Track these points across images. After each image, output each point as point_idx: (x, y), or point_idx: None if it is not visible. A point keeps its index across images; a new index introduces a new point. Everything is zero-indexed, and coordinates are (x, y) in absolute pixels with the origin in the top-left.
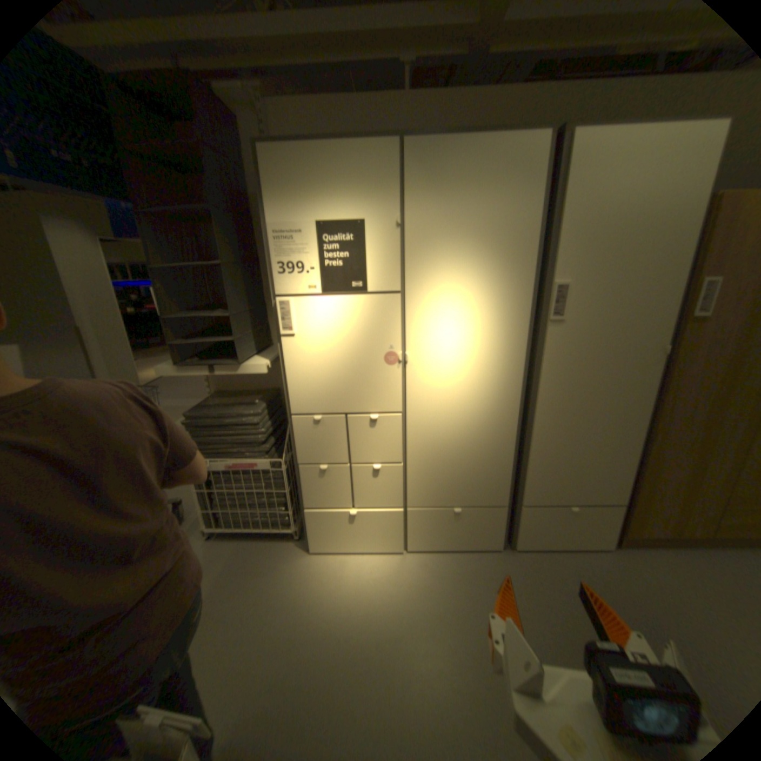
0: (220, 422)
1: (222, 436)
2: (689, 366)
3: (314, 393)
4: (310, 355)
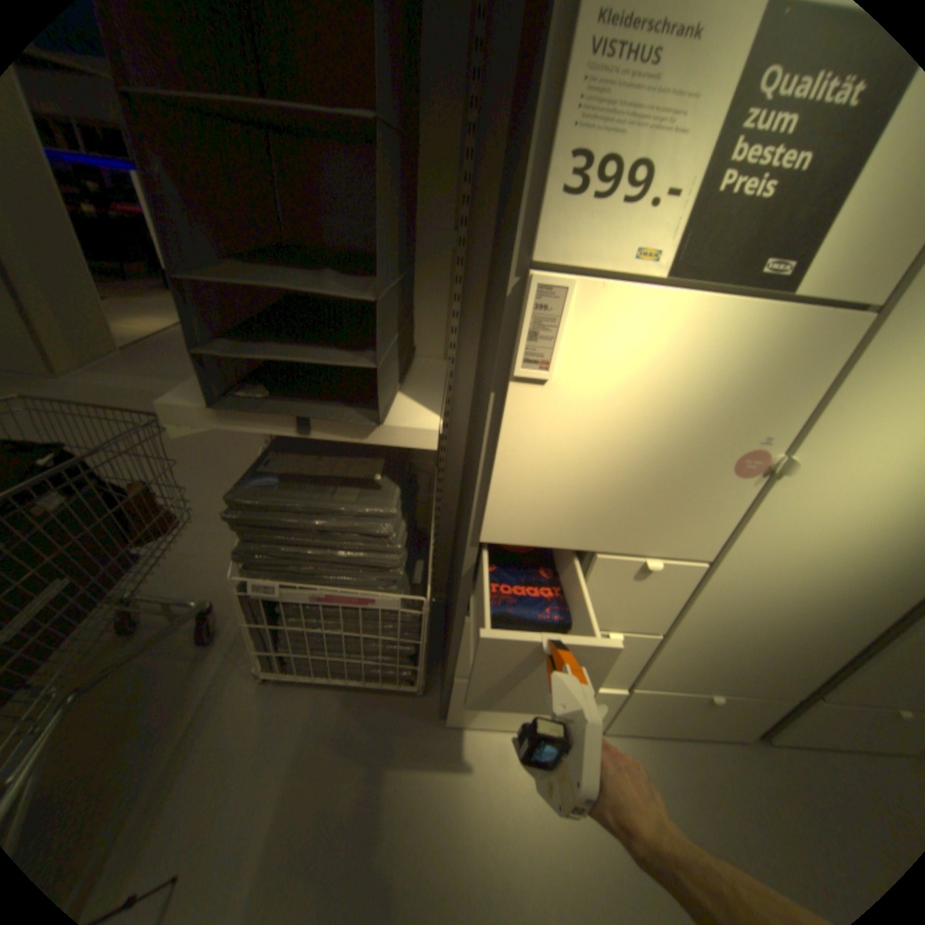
0: (308, 526)
1: (307, 546)
2: None
3: (544, 511)
4: (568, 434)
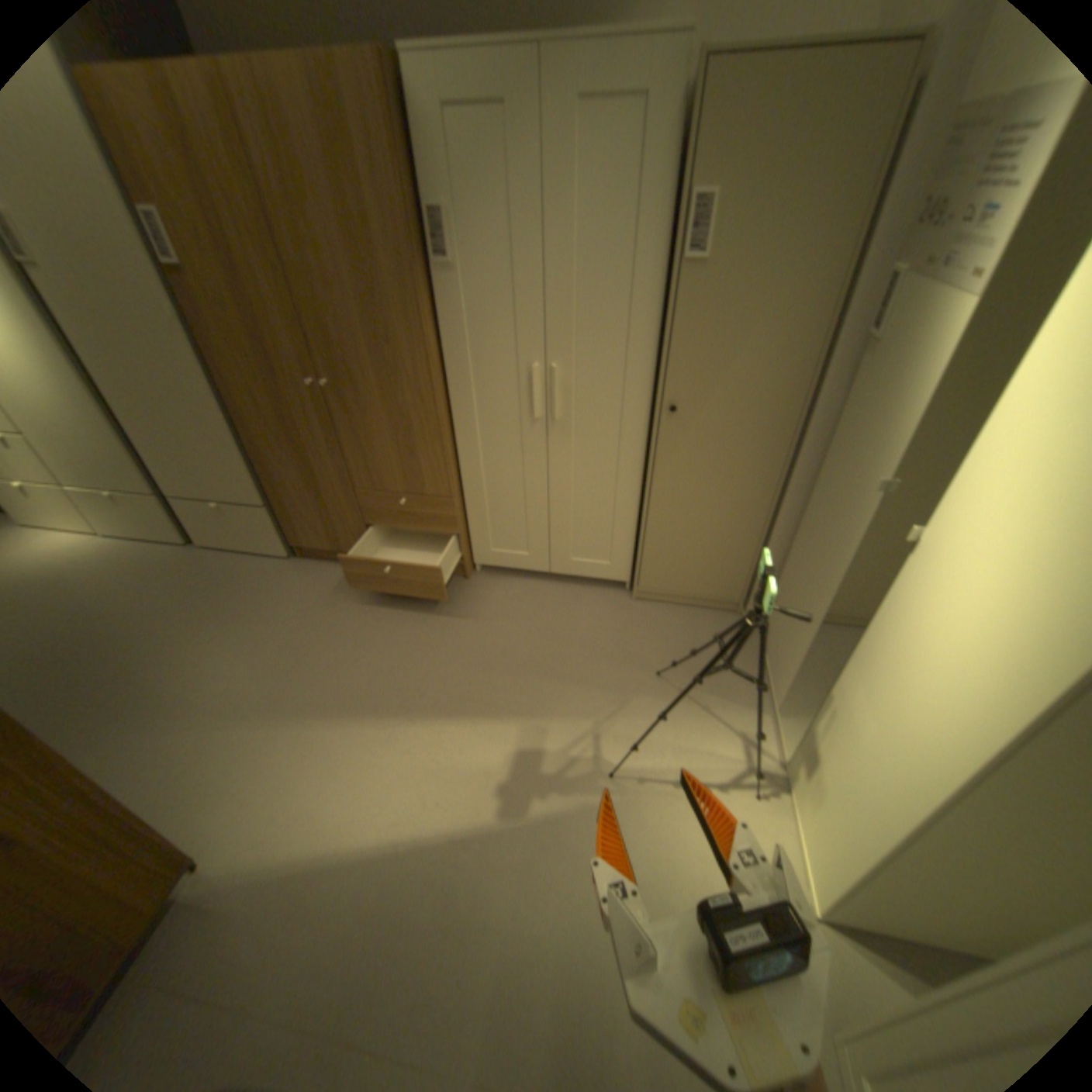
0: None
1: None
2: (210, 337)
3: None
4: None
